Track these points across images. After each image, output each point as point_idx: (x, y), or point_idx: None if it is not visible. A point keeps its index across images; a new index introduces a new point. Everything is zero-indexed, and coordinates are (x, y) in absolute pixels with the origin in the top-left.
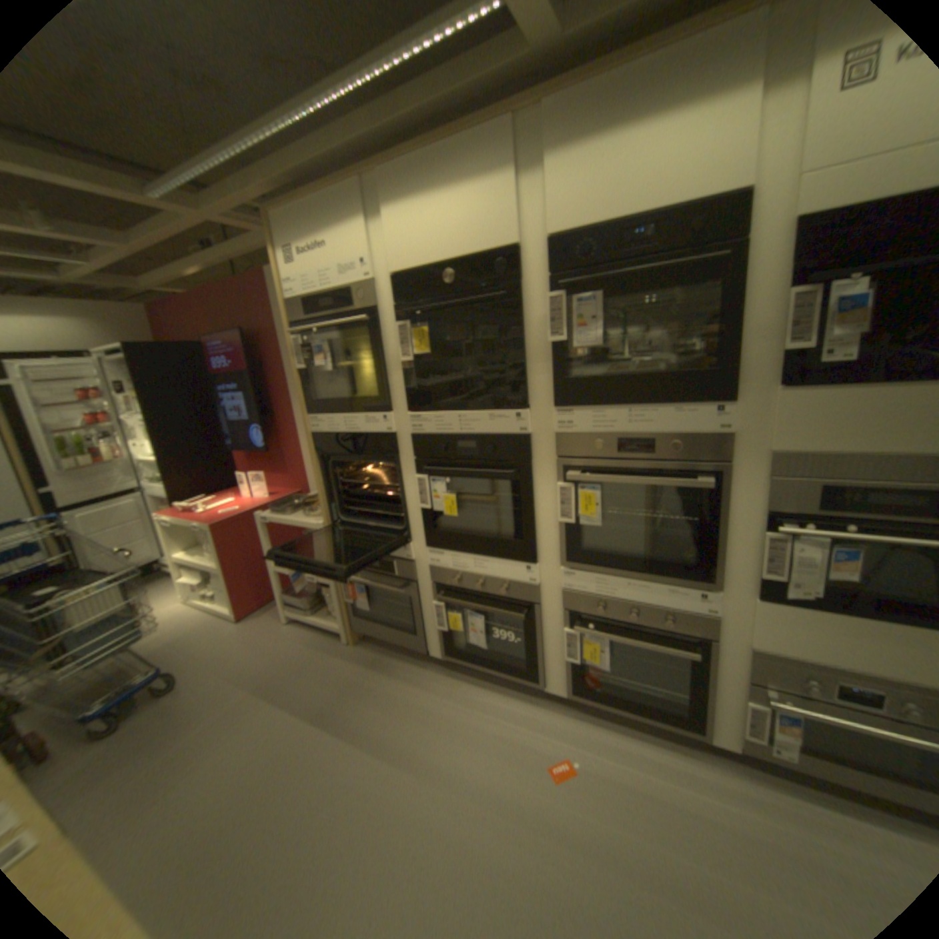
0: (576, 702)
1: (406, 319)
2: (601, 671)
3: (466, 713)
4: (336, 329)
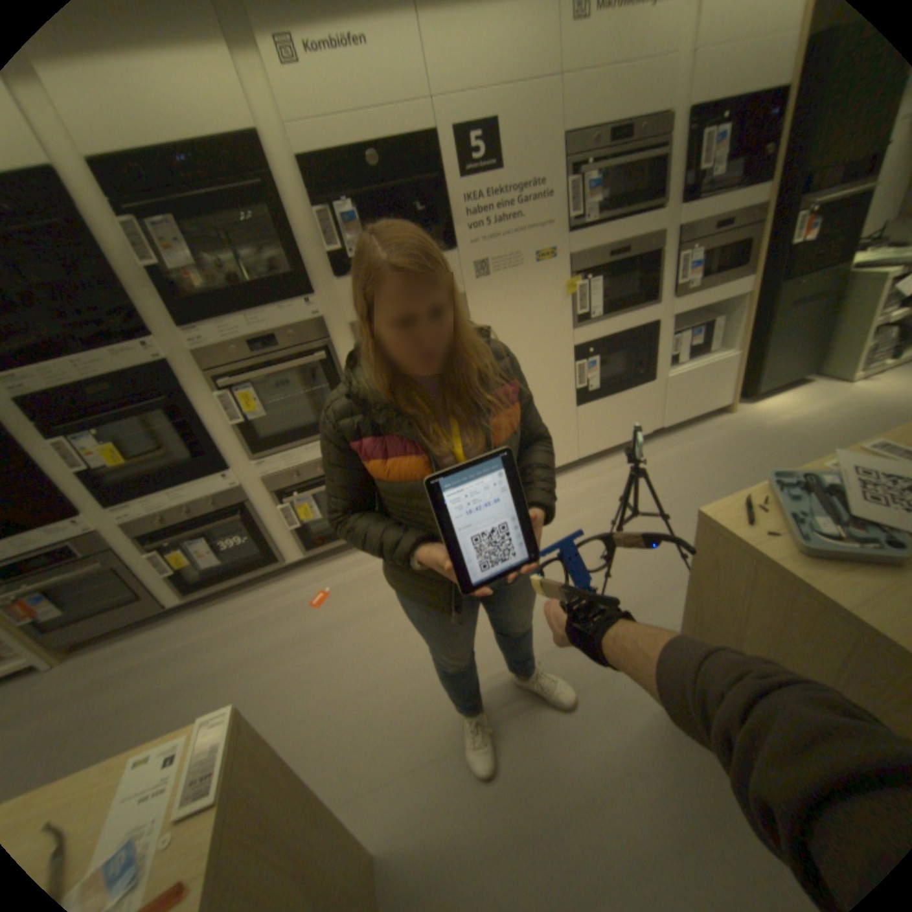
0: (310, 557)
1: None
2: (317, 523)
3: (226, 623)
4: None
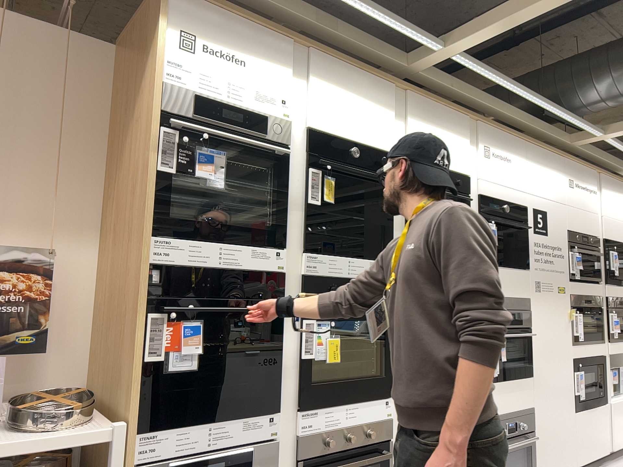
0: None
1: (319, 171)
2: None
3: None
4: (244, 151)
